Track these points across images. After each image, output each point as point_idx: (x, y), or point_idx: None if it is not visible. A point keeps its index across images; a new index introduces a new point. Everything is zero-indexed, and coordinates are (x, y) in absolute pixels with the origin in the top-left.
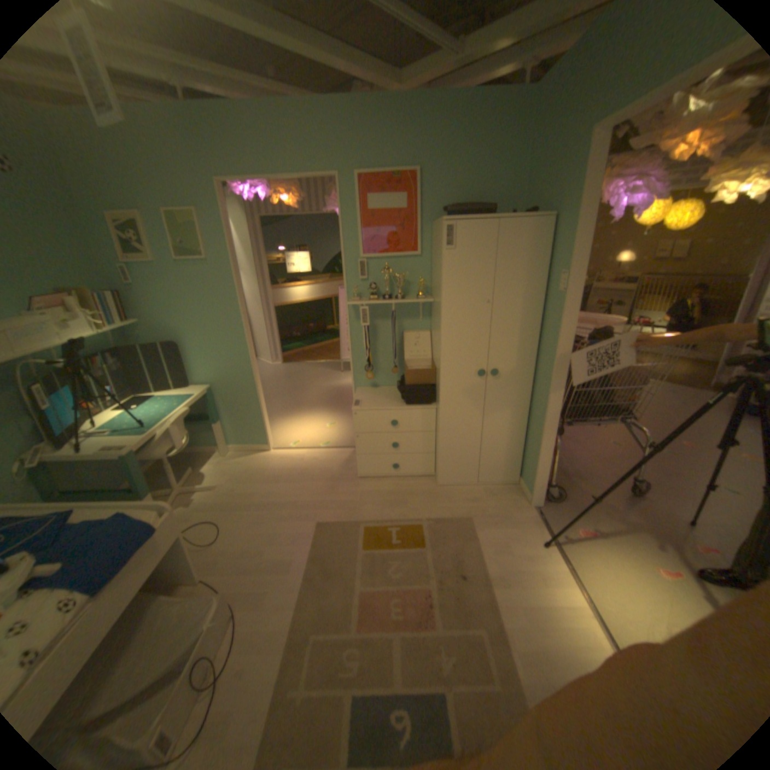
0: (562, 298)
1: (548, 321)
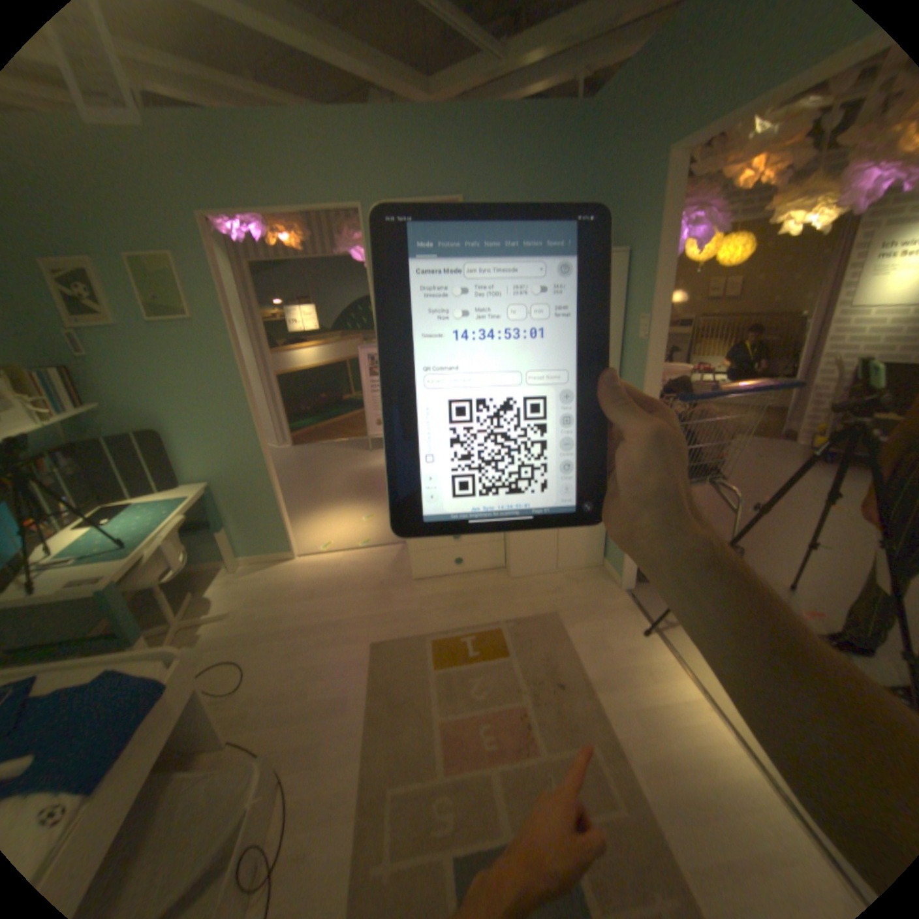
0: (641, 347)
1: (625, 375)
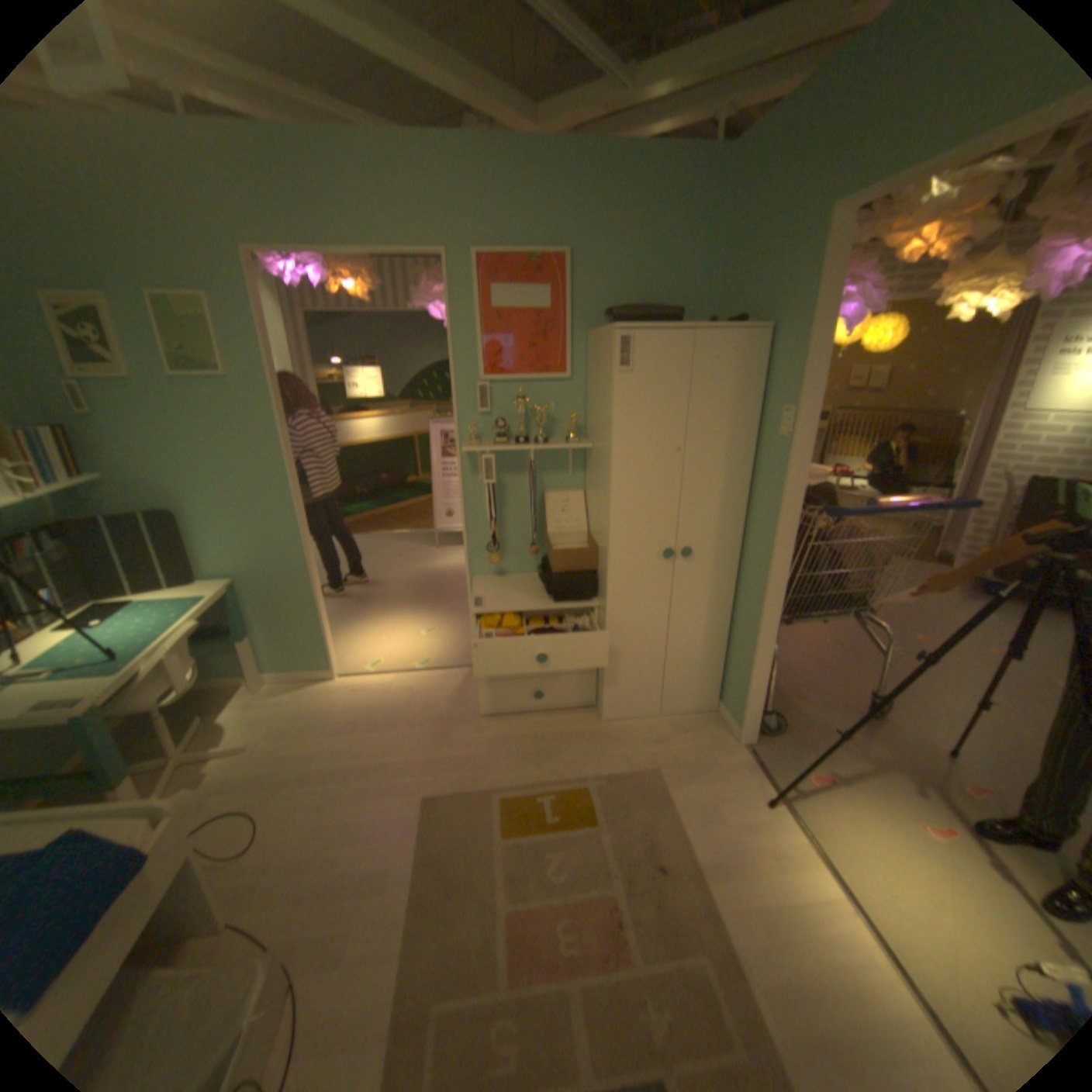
0: (782, 446)
1: (759, 478)
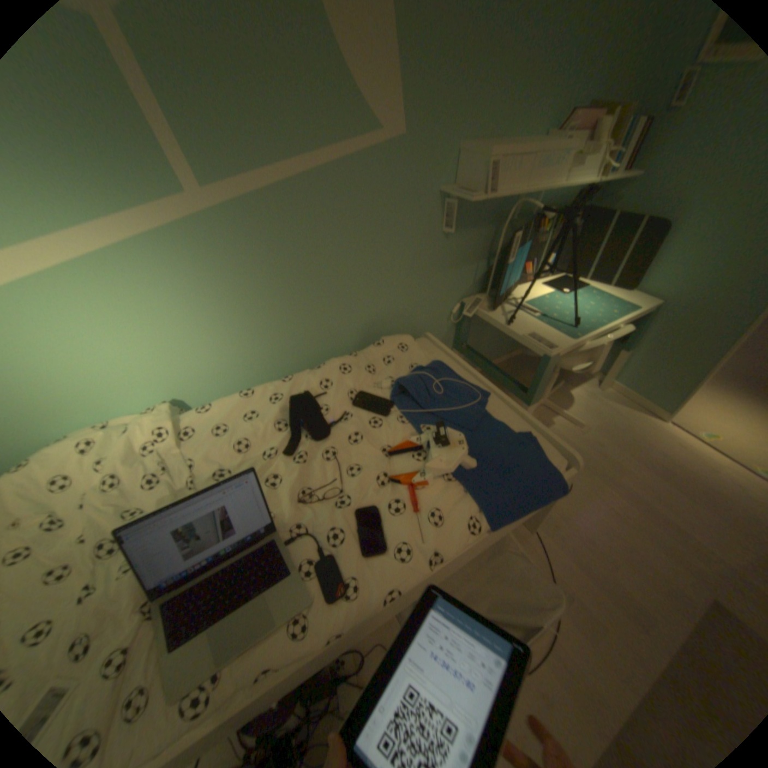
0: None
1: None
